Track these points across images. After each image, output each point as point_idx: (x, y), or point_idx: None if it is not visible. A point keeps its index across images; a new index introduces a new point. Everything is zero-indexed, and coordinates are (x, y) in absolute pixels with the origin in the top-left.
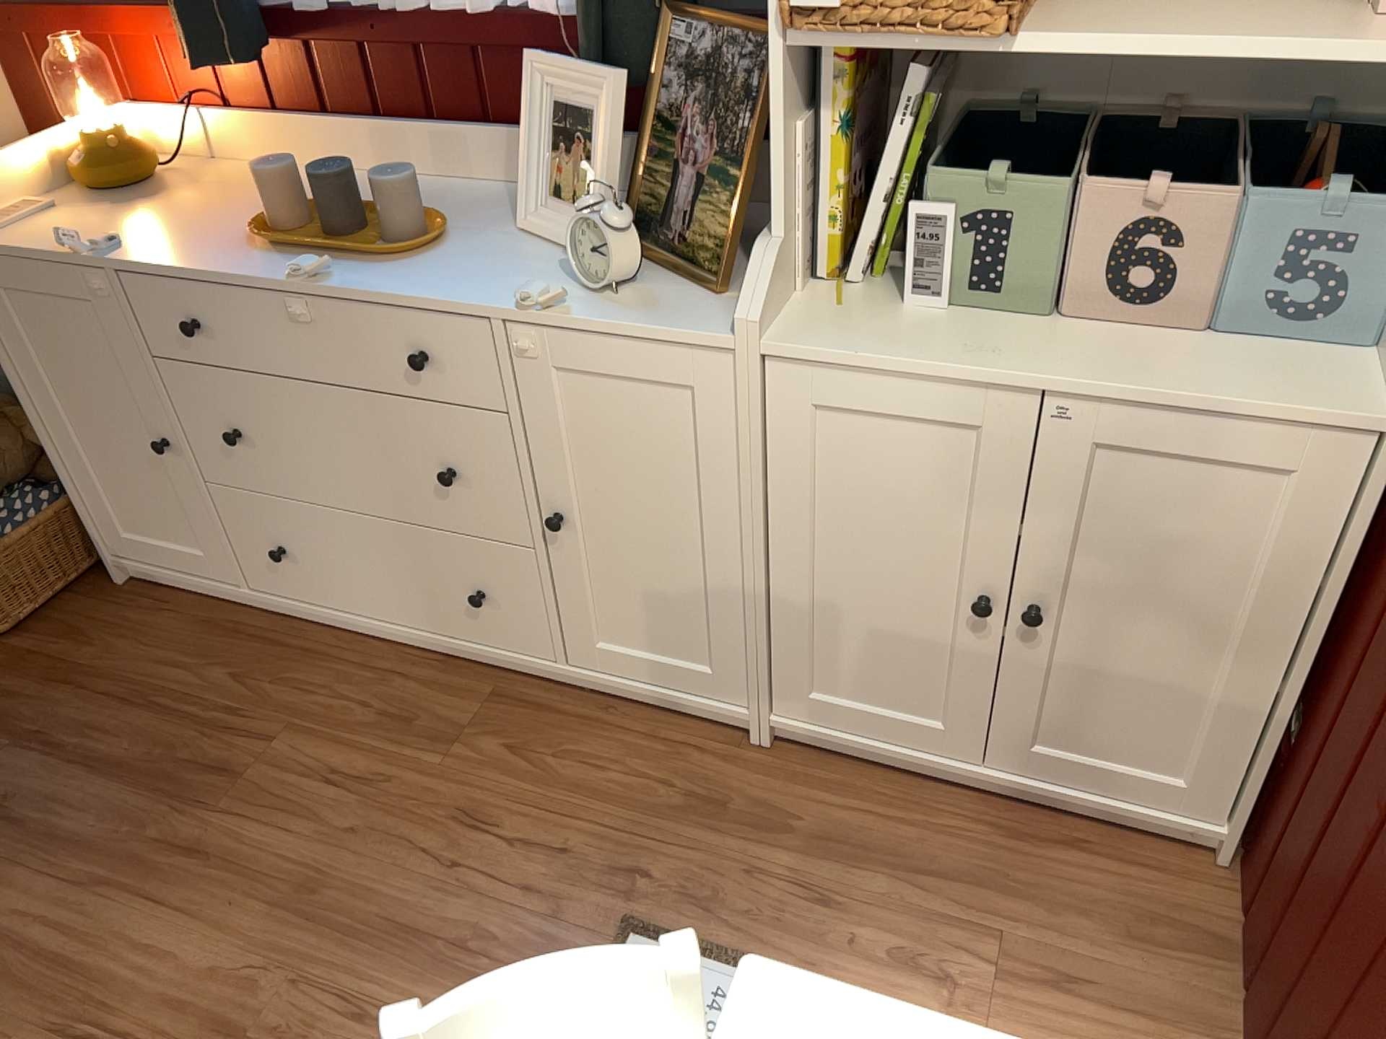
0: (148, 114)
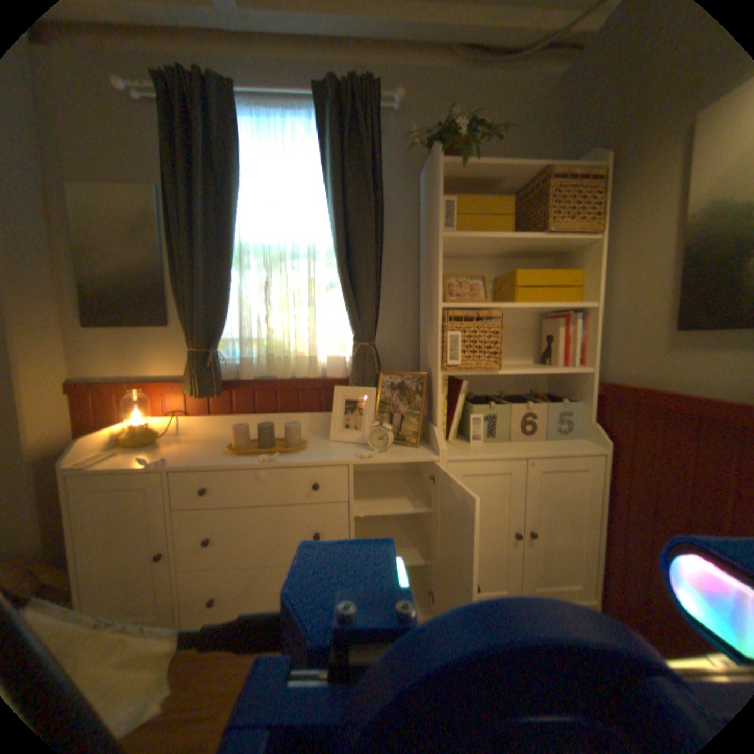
0: (152, 414)
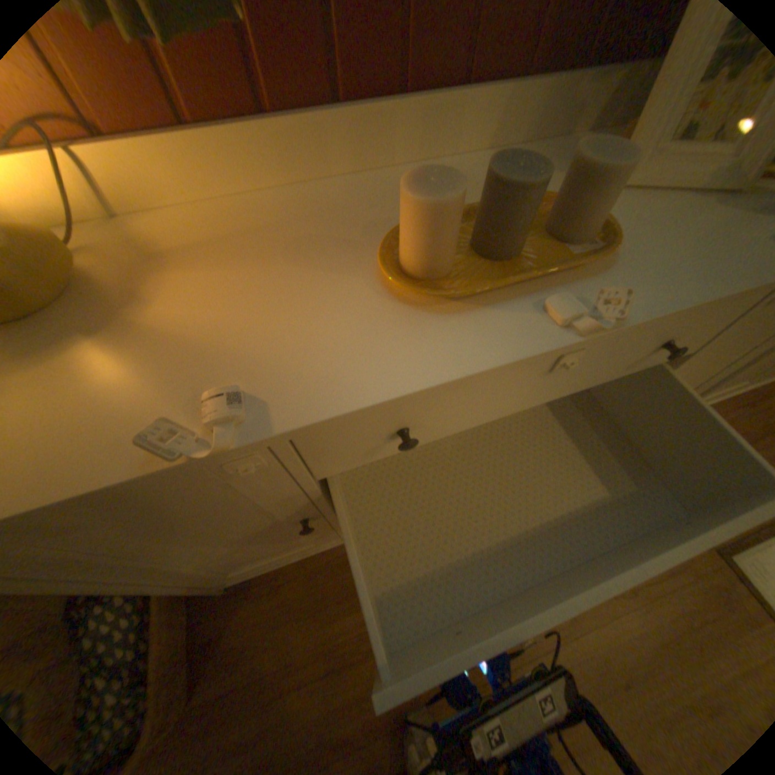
0: None
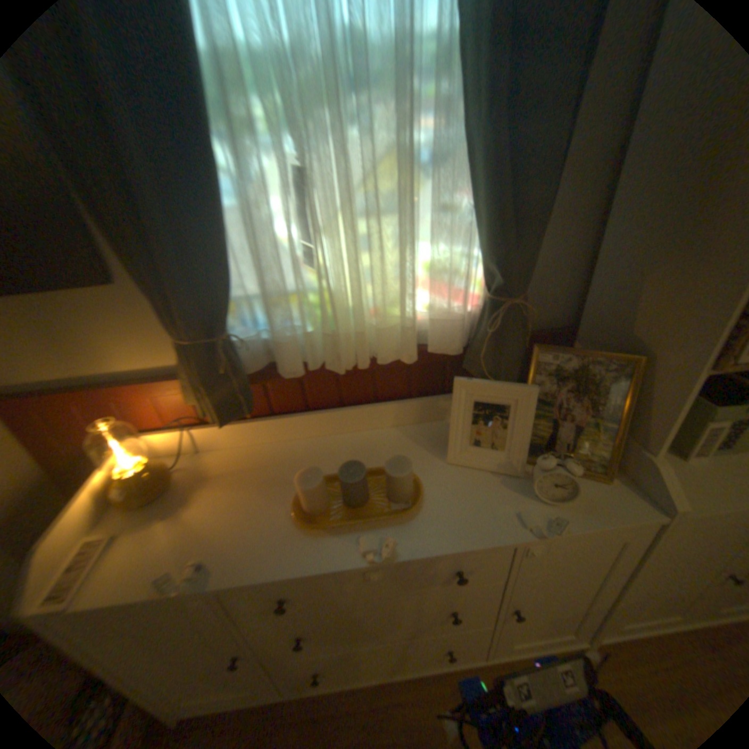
0: (144, 443)
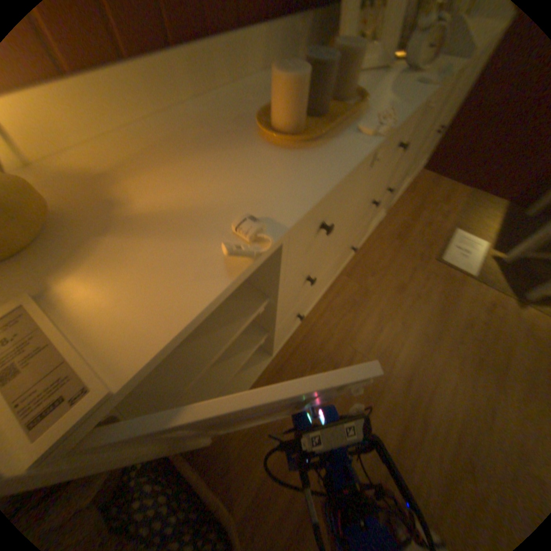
0: None
